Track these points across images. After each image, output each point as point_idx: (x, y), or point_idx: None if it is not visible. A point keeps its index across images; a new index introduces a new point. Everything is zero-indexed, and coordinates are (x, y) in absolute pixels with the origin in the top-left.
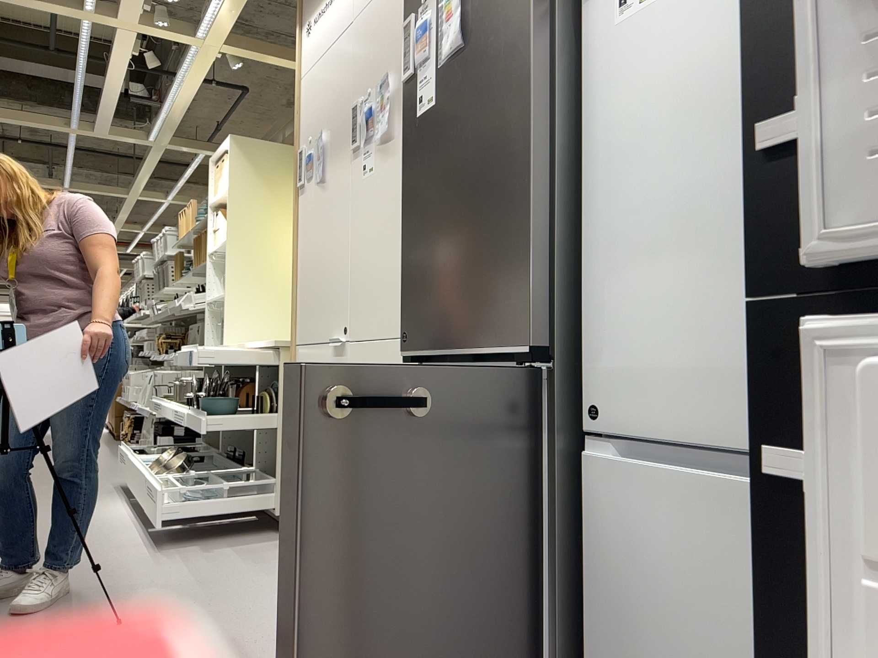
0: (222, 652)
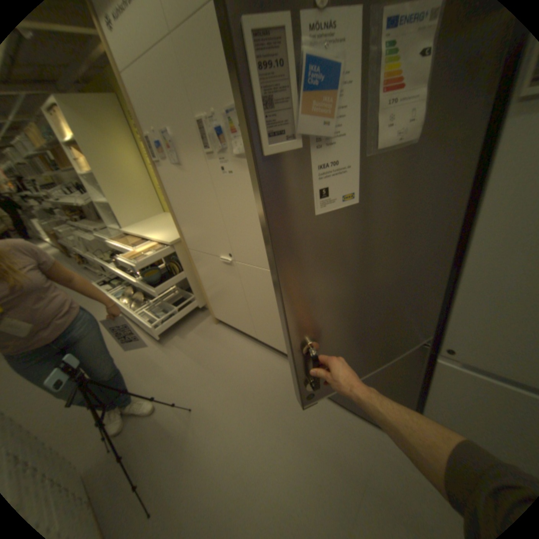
0: (244, 408)
